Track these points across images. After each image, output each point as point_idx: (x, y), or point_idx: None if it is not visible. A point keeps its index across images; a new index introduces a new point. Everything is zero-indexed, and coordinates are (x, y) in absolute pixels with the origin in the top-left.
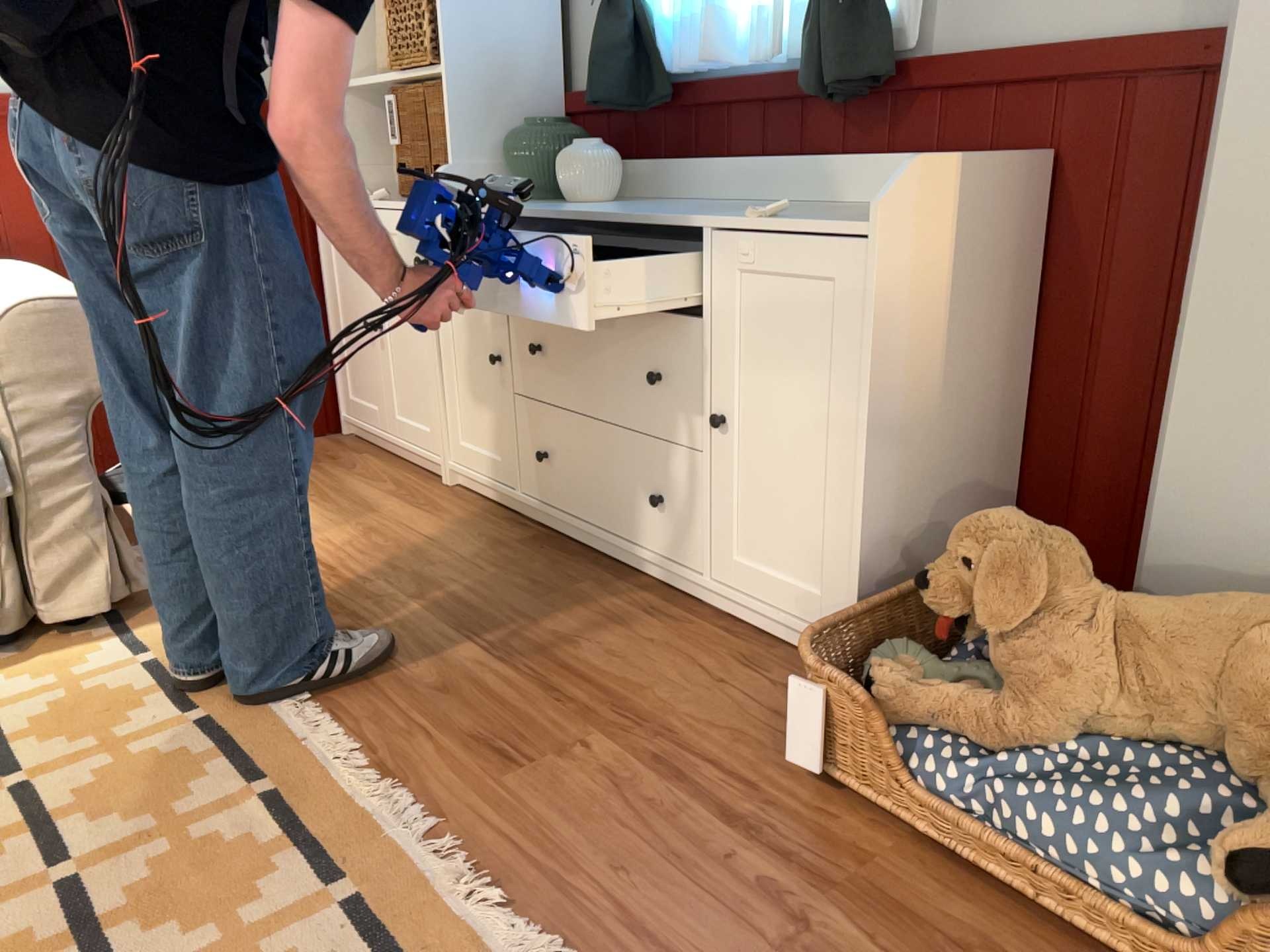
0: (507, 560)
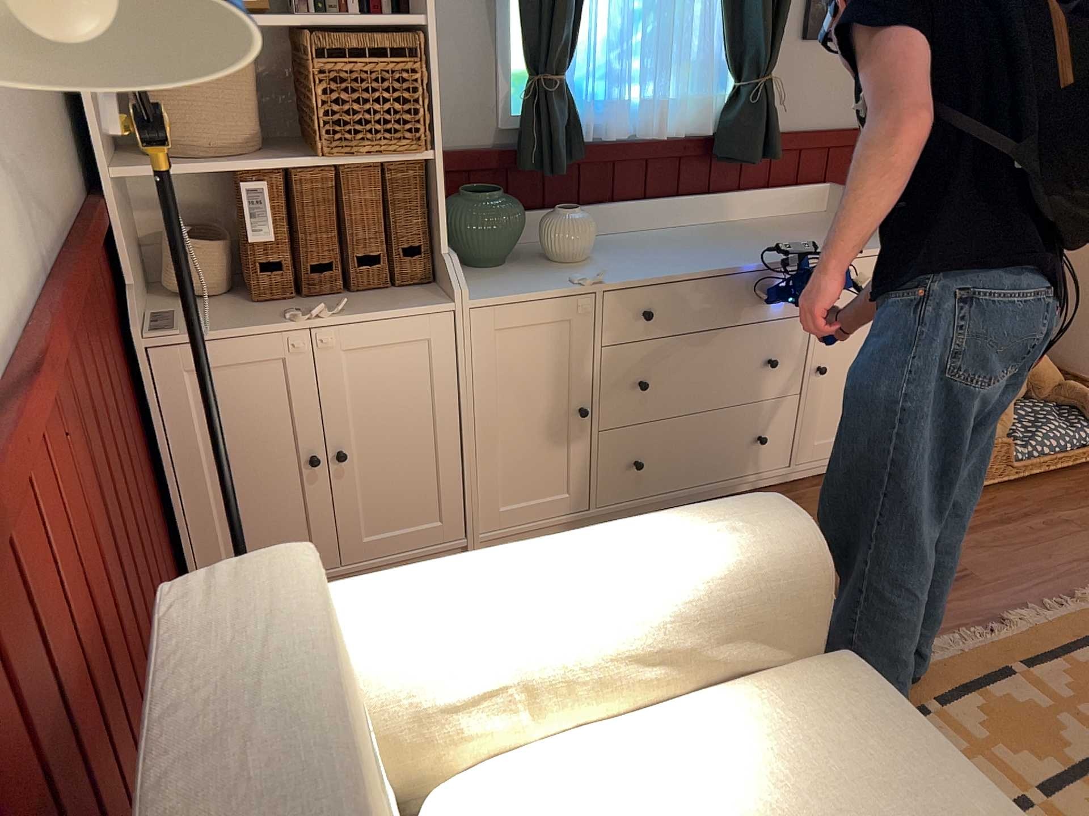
0: None
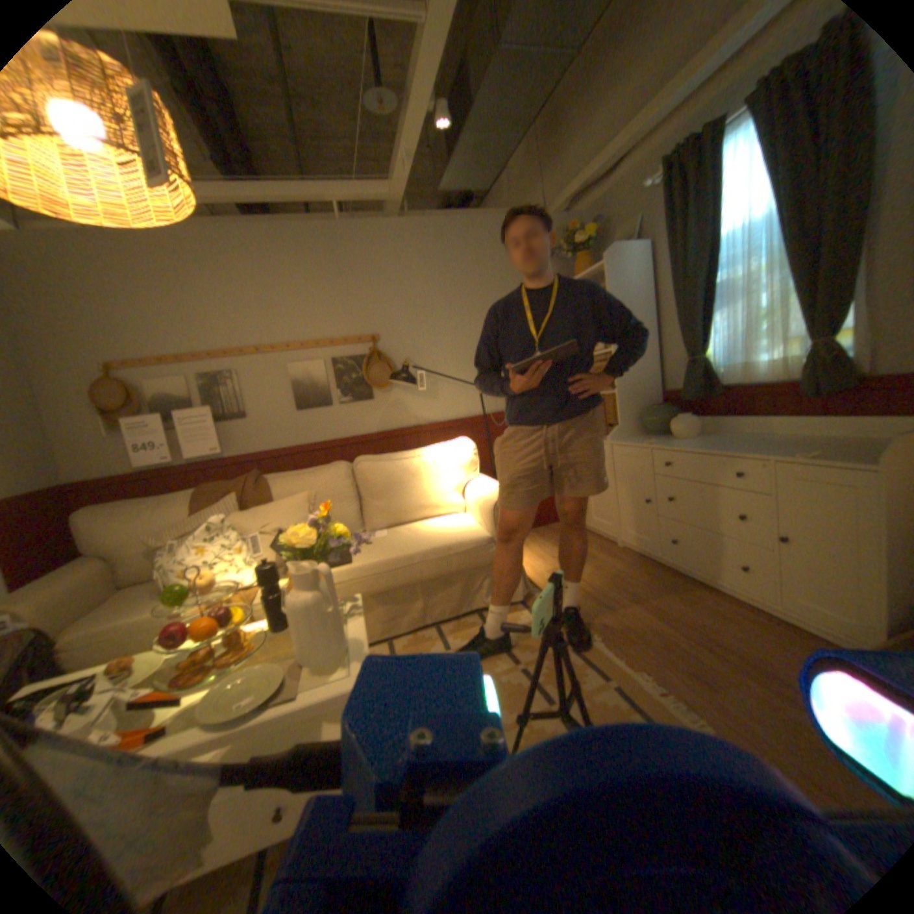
0: (666, 586)
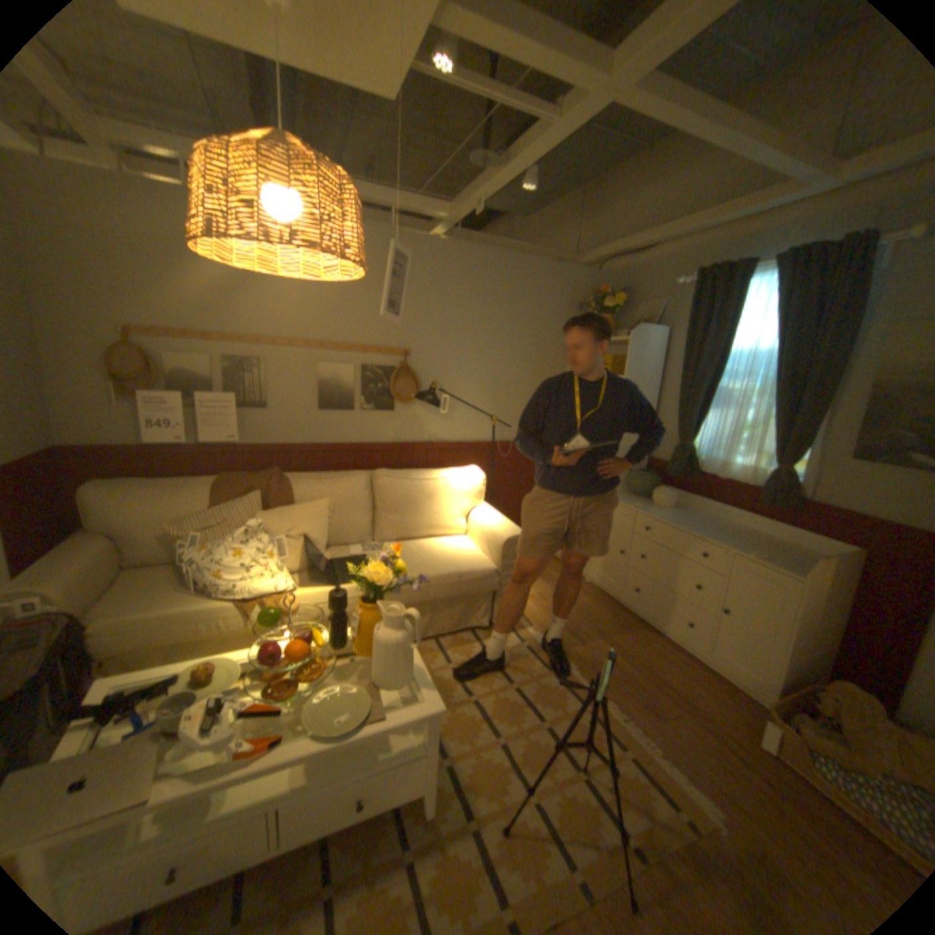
0: (624, 626)
